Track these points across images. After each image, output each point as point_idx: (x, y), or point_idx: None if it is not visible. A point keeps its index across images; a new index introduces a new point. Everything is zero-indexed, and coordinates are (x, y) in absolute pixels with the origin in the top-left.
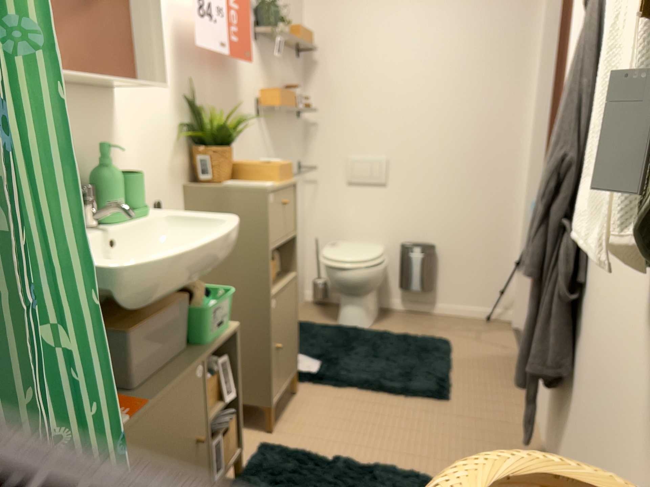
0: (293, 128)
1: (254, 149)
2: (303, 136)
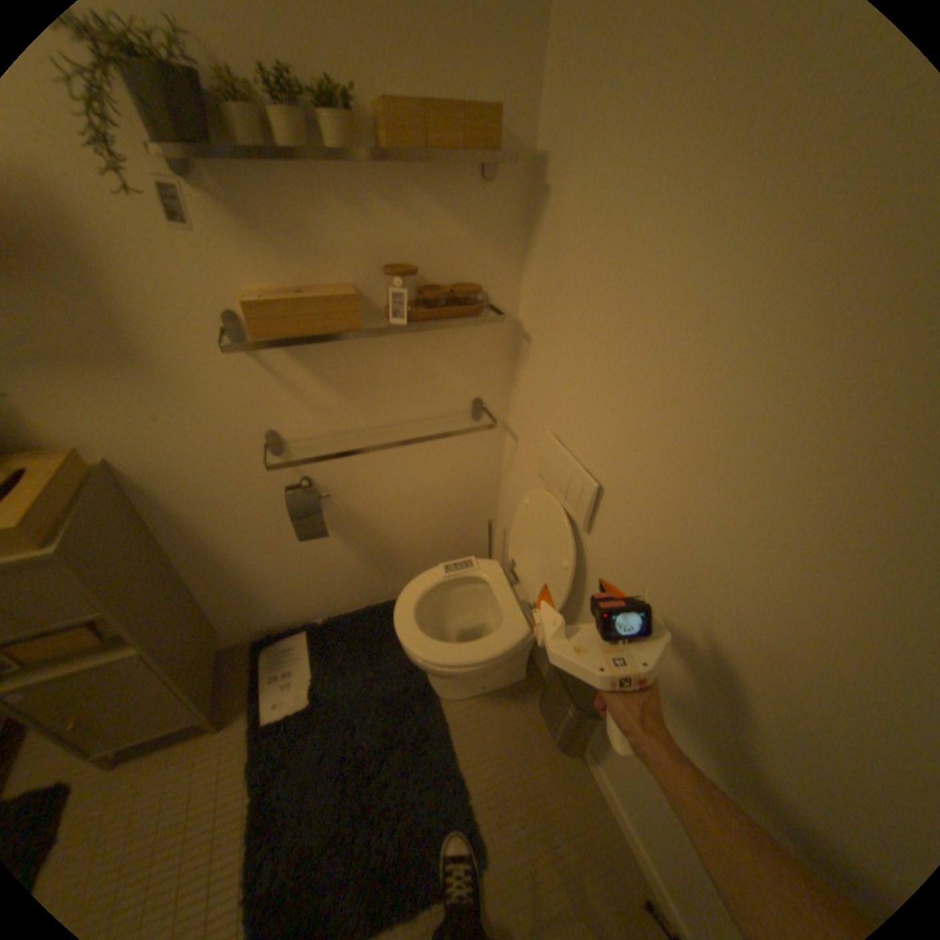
0: (438, 340)
1: (226, 400)
2: (500, 349)
